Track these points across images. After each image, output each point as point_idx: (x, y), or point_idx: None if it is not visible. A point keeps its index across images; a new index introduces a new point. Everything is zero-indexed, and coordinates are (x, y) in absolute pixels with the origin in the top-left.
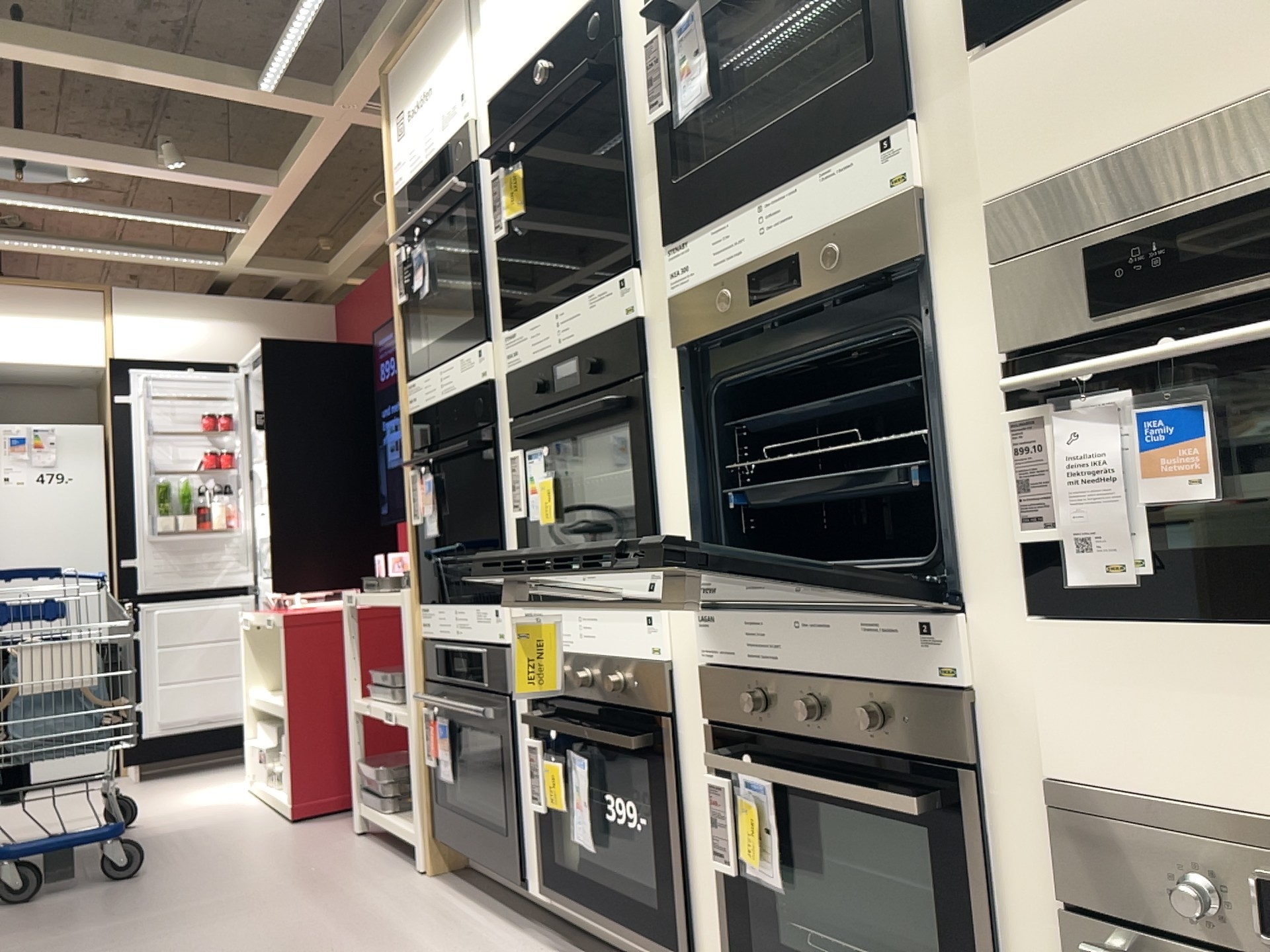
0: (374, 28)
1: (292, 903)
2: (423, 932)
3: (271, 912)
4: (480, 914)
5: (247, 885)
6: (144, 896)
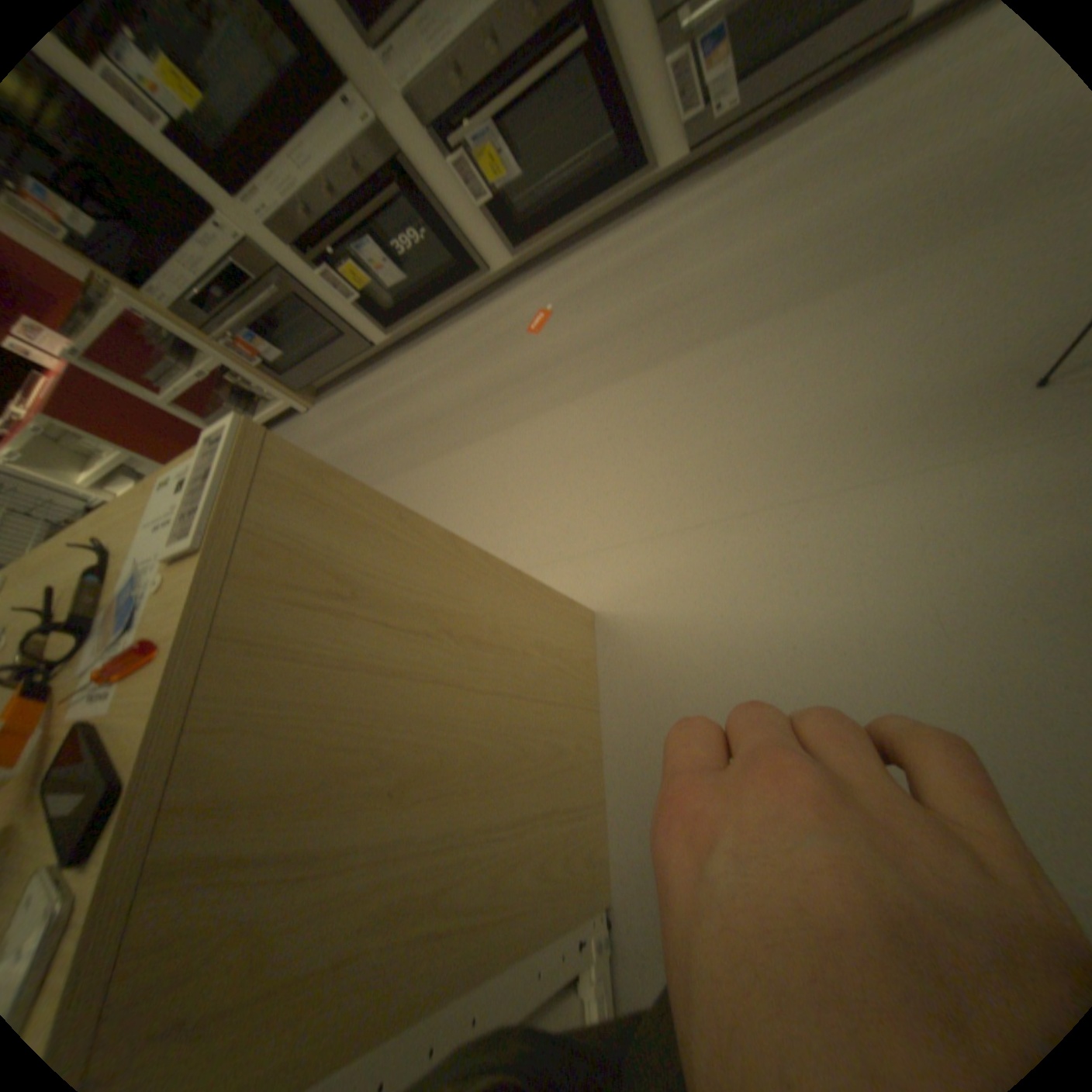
0: None
1: None
2: (357, 405)
3: None
4: (362, 380)
5: None
6: None
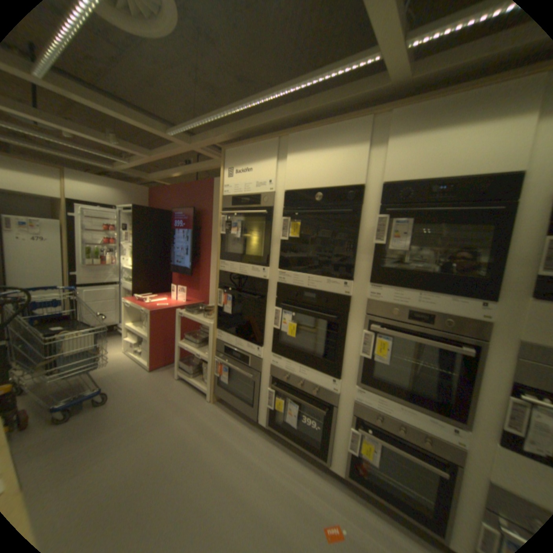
0: (220, 128)
1: (172, 420)
2: (224, 435)
3: (167, 426)
4: (237, 425)
5: (150, 410)
6: (113, 417)
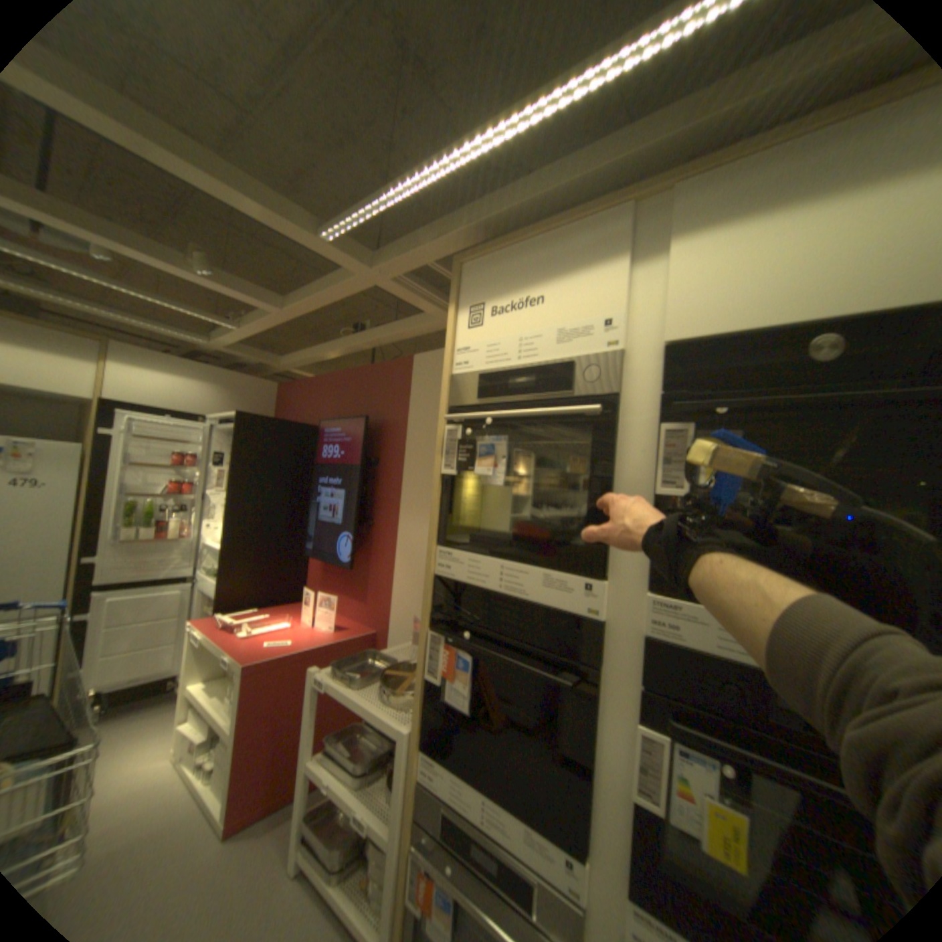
0: (452, 214)
1: None
2: None
3: None
4: None
5: None
6: None
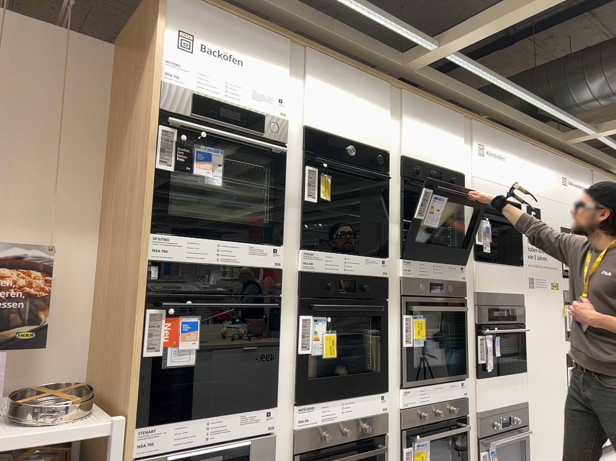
0: None
1: None
2: None
3: None
4: None
5: None
6: None
